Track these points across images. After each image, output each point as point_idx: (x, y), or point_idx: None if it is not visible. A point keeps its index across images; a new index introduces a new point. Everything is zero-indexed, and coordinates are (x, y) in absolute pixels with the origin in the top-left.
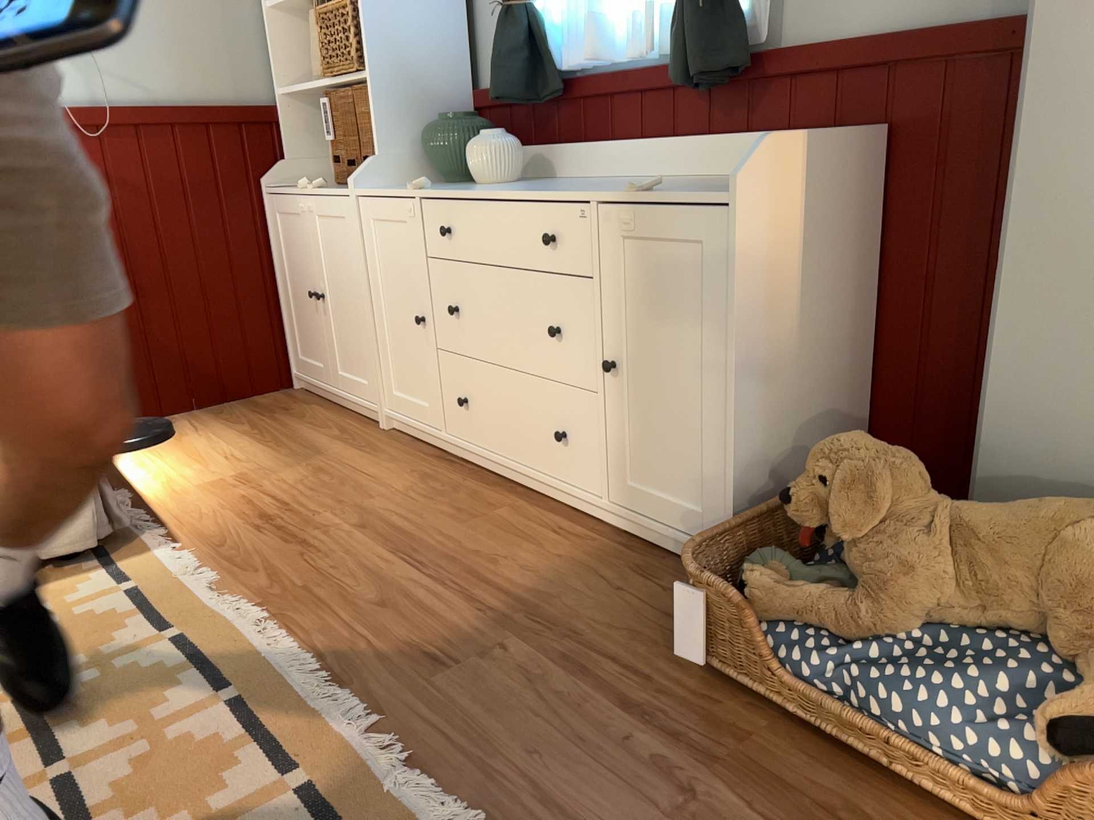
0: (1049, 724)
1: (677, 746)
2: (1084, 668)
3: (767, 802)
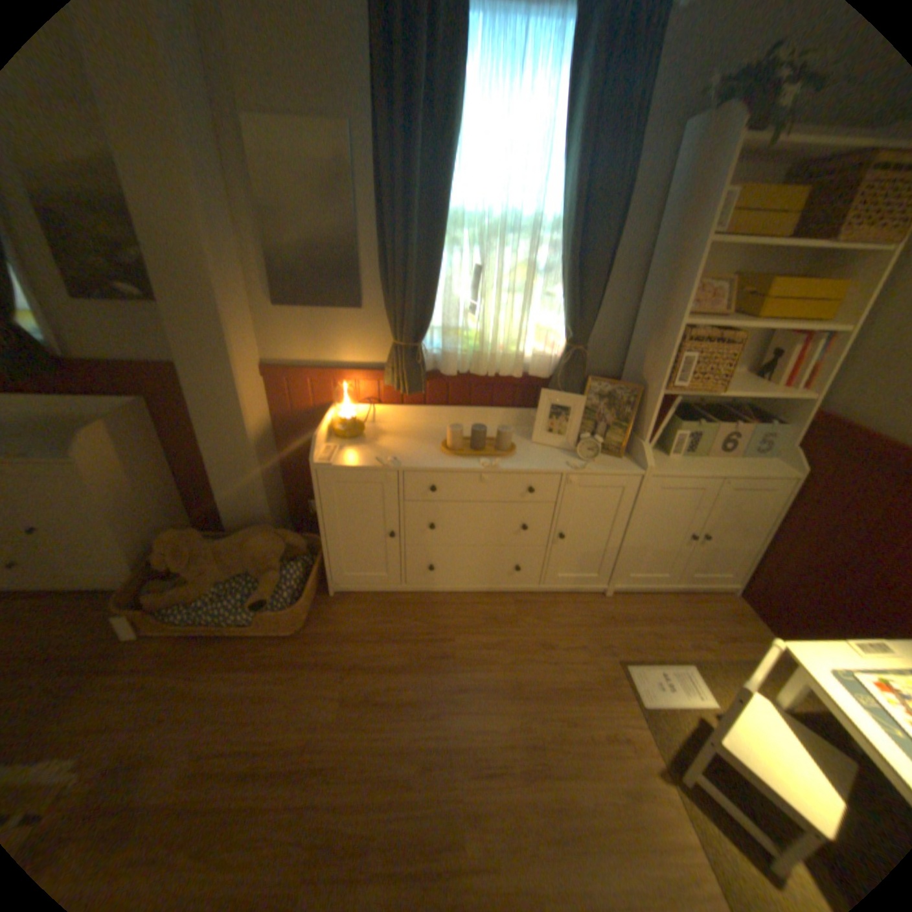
0: (248, 608)
1: (134, 676)
2: (261, 580)
3: (174, 674)
